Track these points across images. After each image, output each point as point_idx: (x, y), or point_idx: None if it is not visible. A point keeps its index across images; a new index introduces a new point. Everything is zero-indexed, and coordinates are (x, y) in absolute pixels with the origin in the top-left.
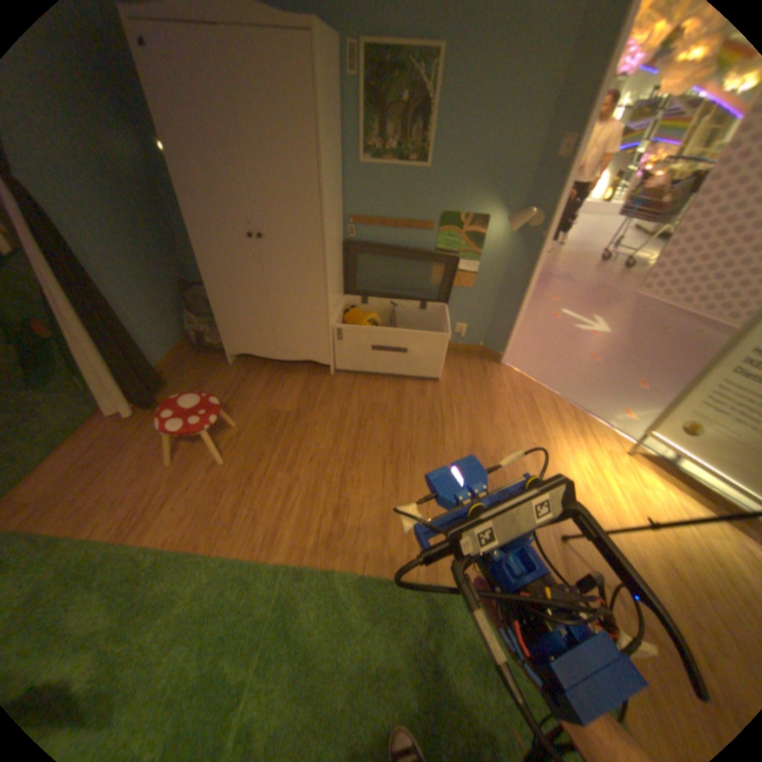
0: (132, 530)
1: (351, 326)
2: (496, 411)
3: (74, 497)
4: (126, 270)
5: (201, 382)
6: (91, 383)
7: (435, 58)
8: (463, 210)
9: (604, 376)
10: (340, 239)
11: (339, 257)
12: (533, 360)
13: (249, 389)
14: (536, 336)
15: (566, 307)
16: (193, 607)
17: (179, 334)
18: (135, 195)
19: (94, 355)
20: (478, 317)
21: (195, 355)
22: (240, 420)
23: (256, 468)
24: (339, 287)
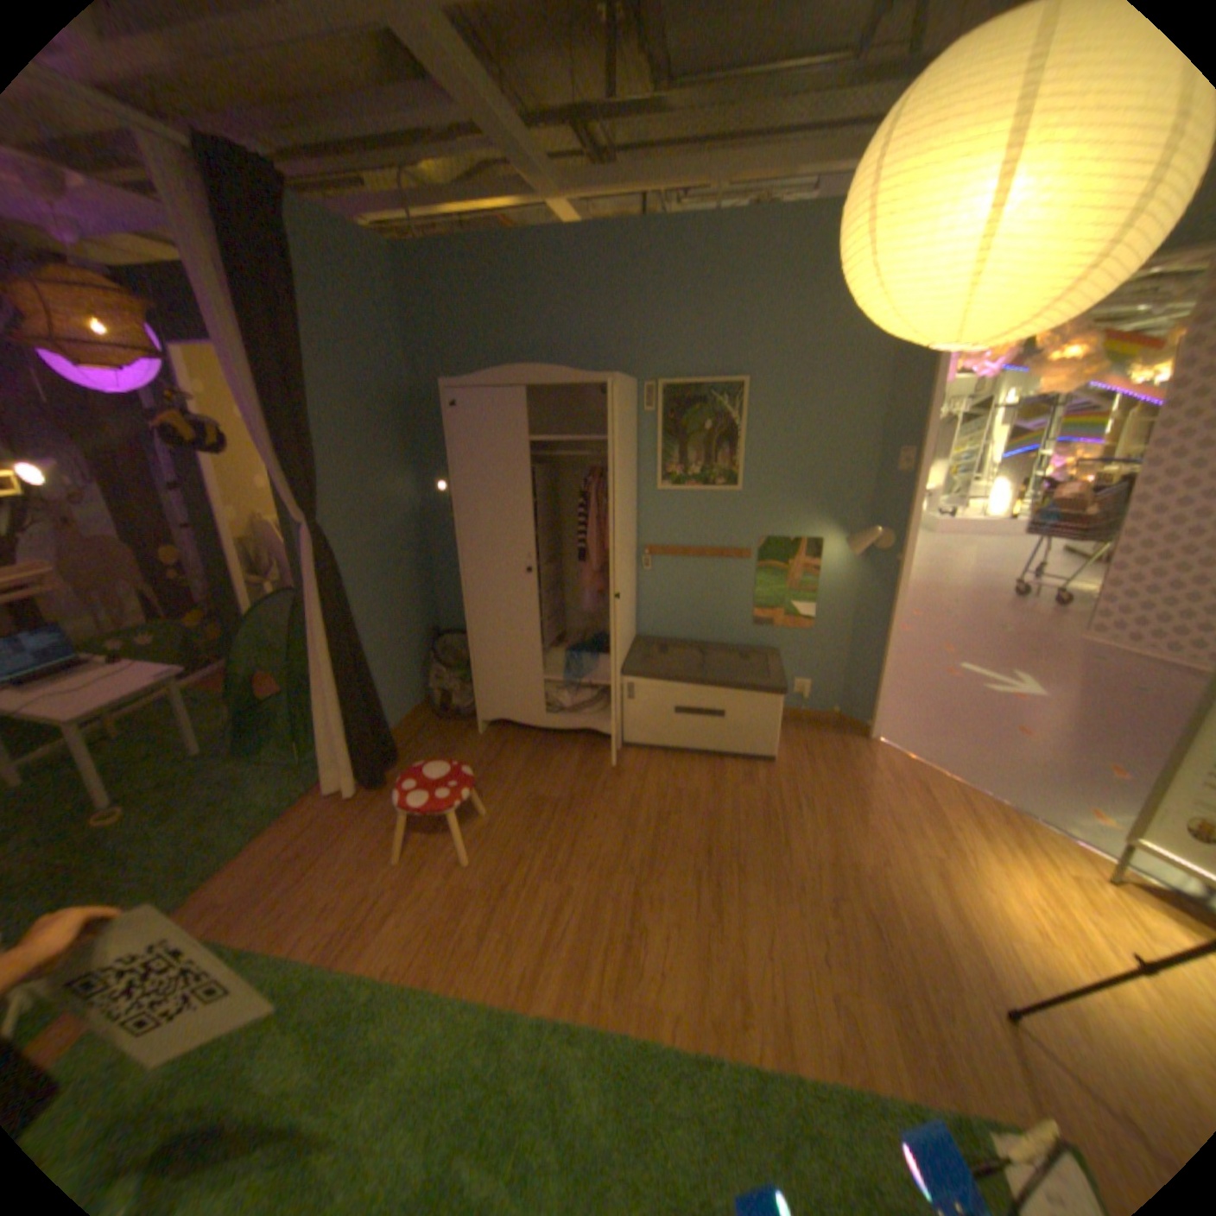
0: (343, 950)
1: (646, 679)
2: (871, 807)
3: (275, 899)
4: (381, 613)
5: (441, 757)
6: (319, 747)
7: (738, 390)
8: (786, 533)
9: (1047, 759)
10: (632, 572)
11: (630, 593)
12: (924, 734)
13: (504, 766)
14: (924, 701)
15: (967, 660)
16: (421, 1069)
17: (419, 694)
18: (405, 534)
19: (334, 709)
20: (826, 670)
21: (435, 722)
22: (491, 807)
23: (512, 873)
24: (629, 630)
